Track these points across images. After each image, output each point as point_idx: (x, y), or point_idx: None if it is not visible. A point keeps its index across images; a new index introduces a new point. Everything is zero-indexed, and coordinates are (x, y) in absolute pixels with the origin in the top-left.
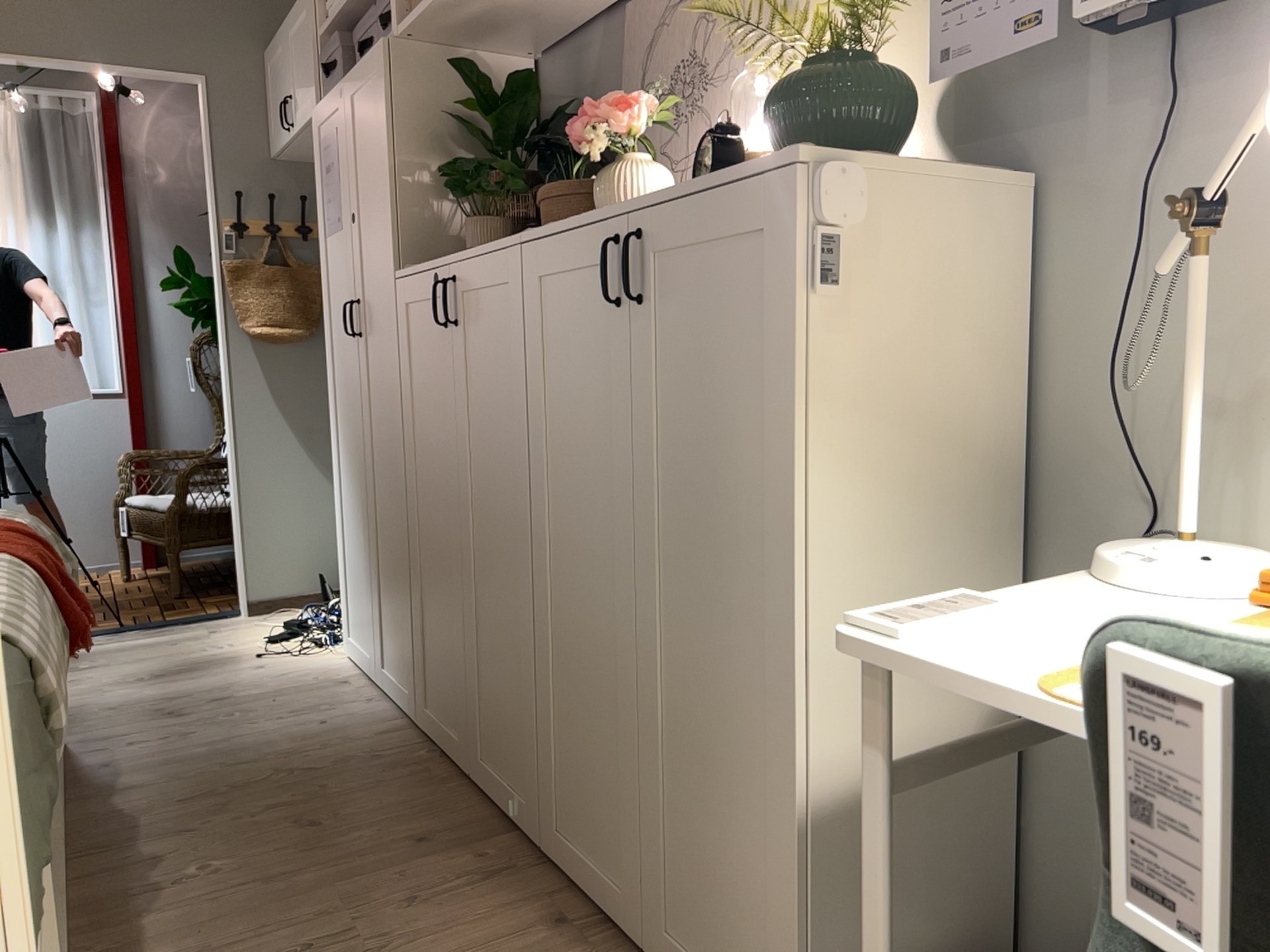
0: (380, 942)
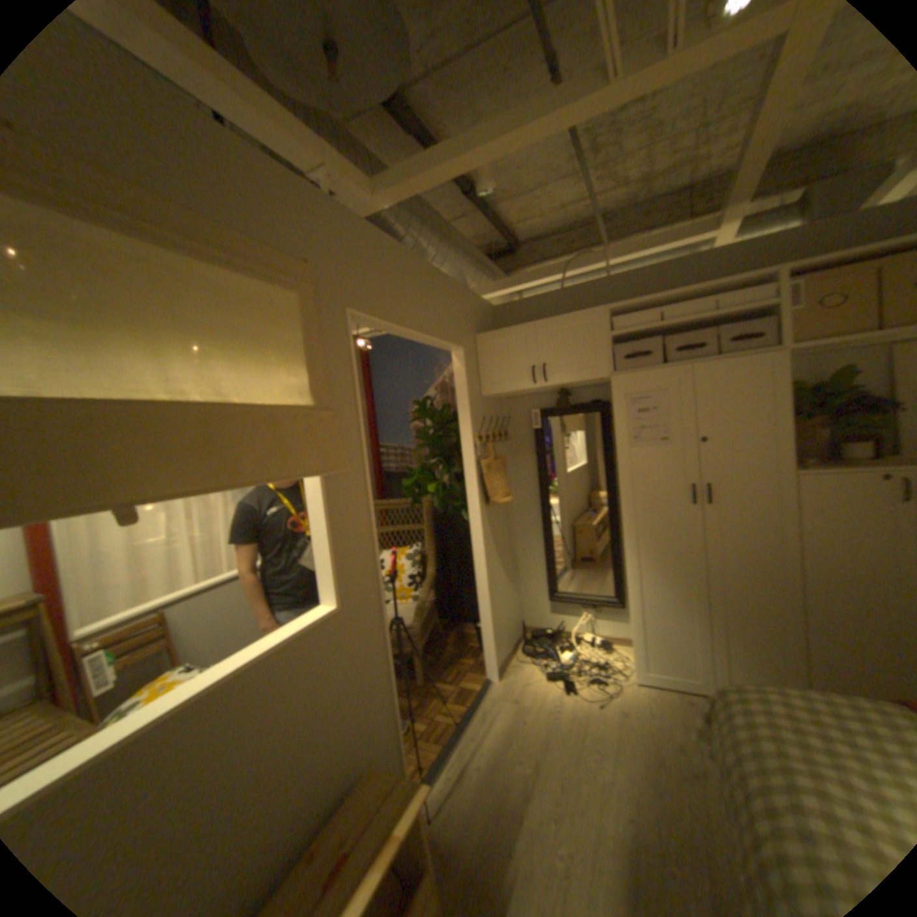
0: None
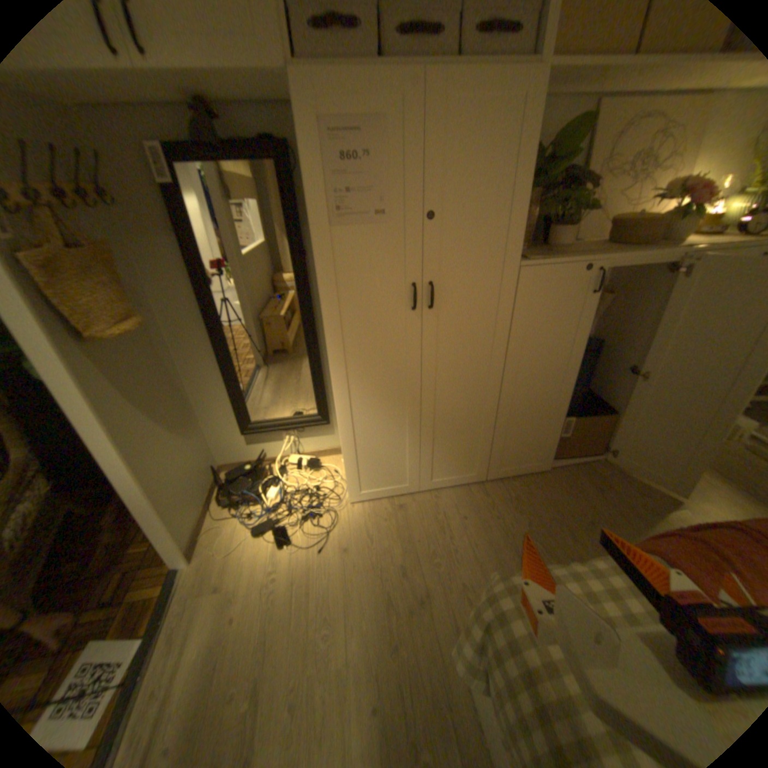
0: (674, 506)
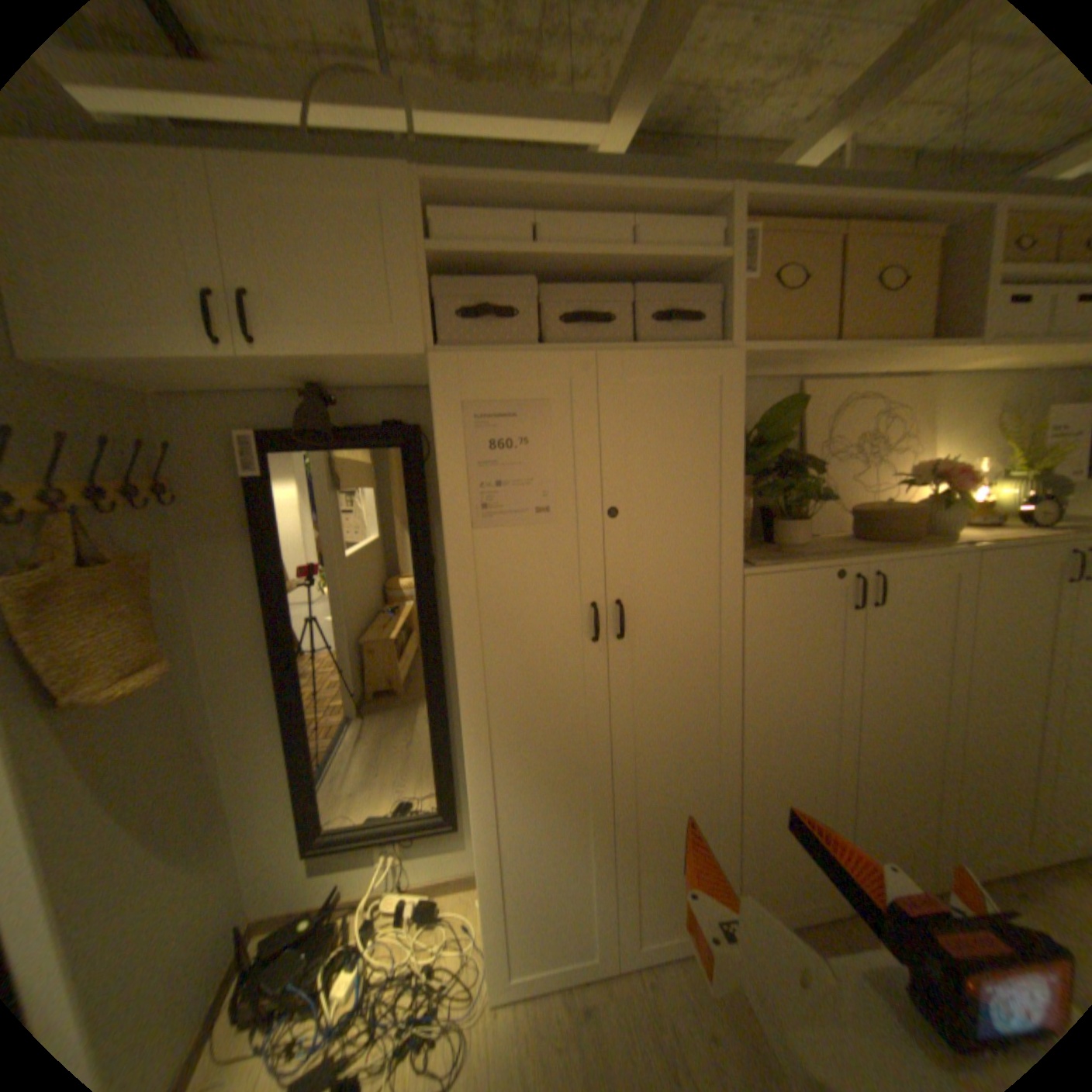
0: None
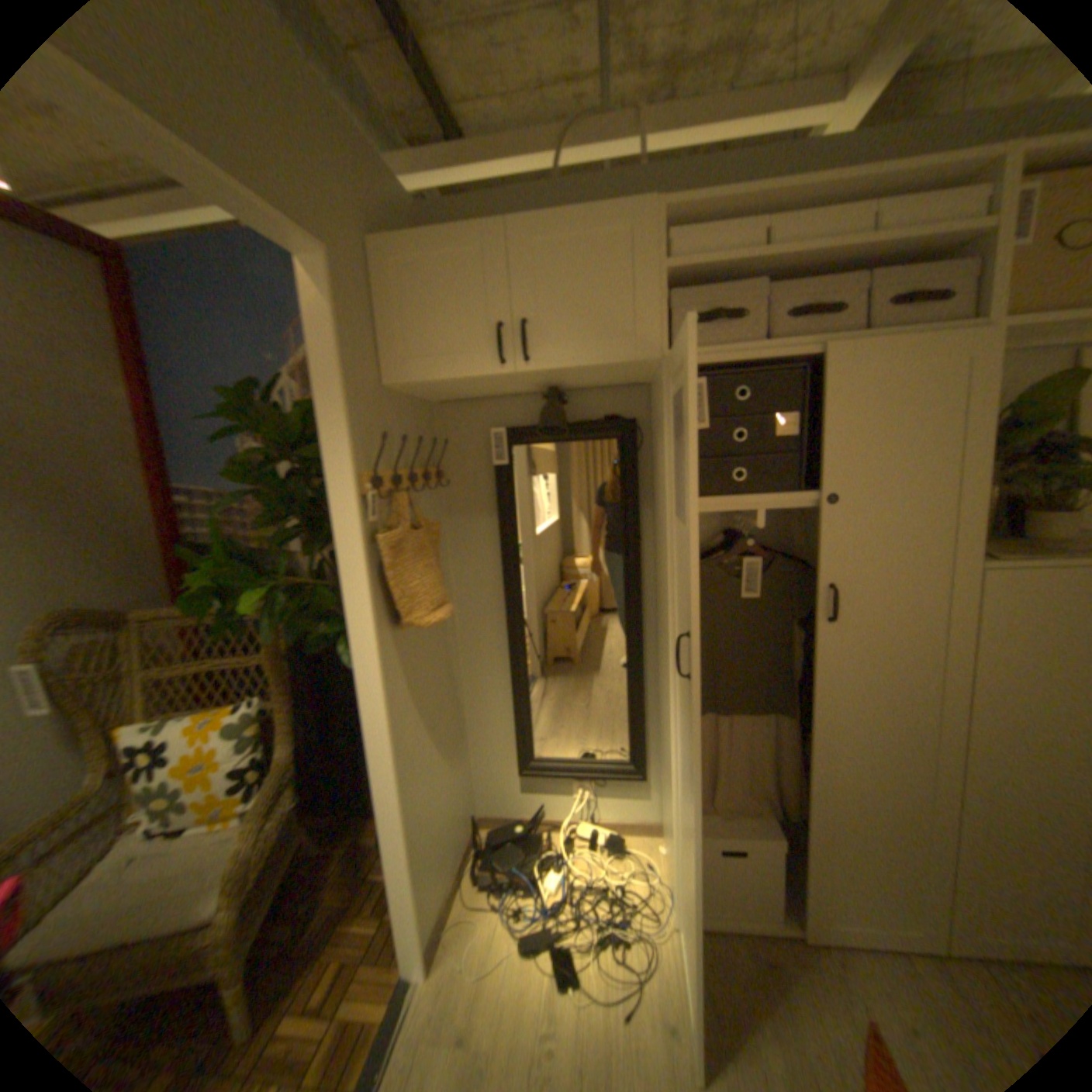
0: None
